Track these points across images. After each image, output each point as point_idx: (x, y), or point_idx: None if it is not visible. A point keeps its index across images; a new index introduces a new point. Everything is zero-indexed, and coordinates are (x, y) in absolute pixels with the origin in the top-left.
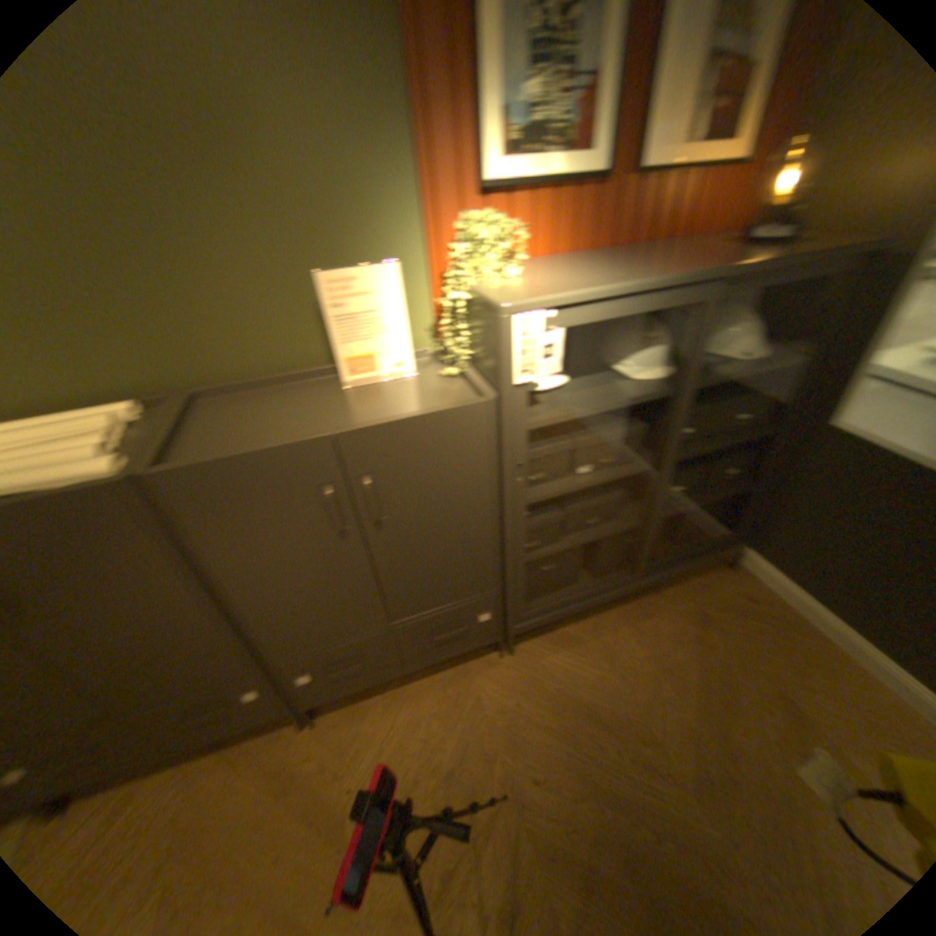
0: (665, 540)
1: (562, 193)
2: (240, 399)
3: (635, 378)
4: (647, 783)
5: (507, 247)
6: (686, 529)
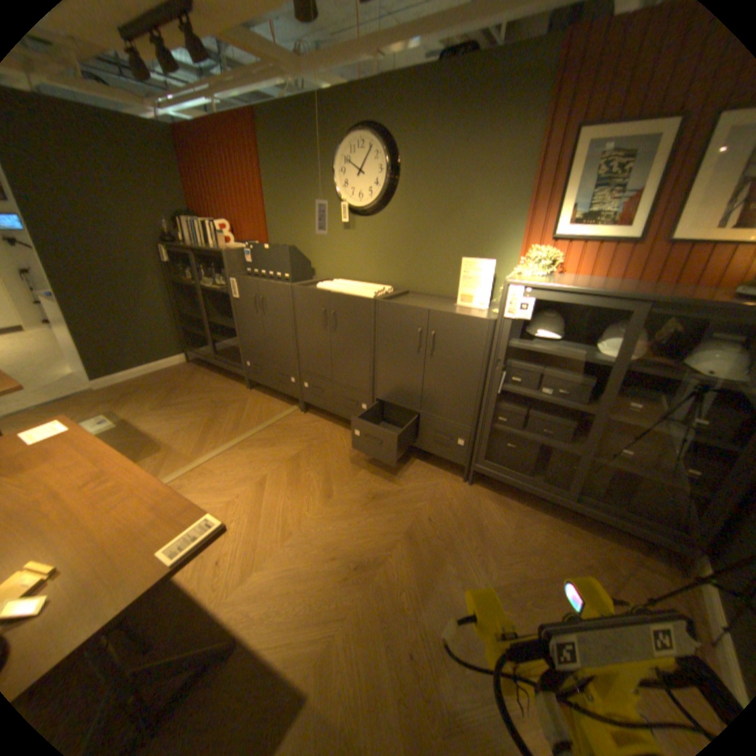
0: (627, 509)
1: (607, 246)
2: (422, 299)
3: (604, 354)
4: (477, 566)
5: (548, 264)
6: (646, 508)
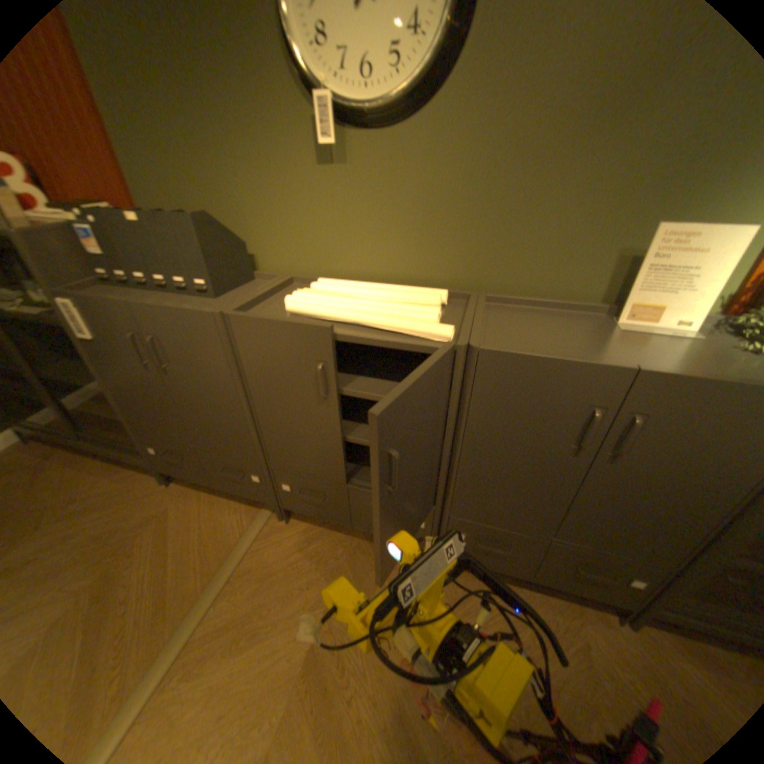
0: None
1: None
2: (523, 312)
3: None
4: None
5: None
6: None
